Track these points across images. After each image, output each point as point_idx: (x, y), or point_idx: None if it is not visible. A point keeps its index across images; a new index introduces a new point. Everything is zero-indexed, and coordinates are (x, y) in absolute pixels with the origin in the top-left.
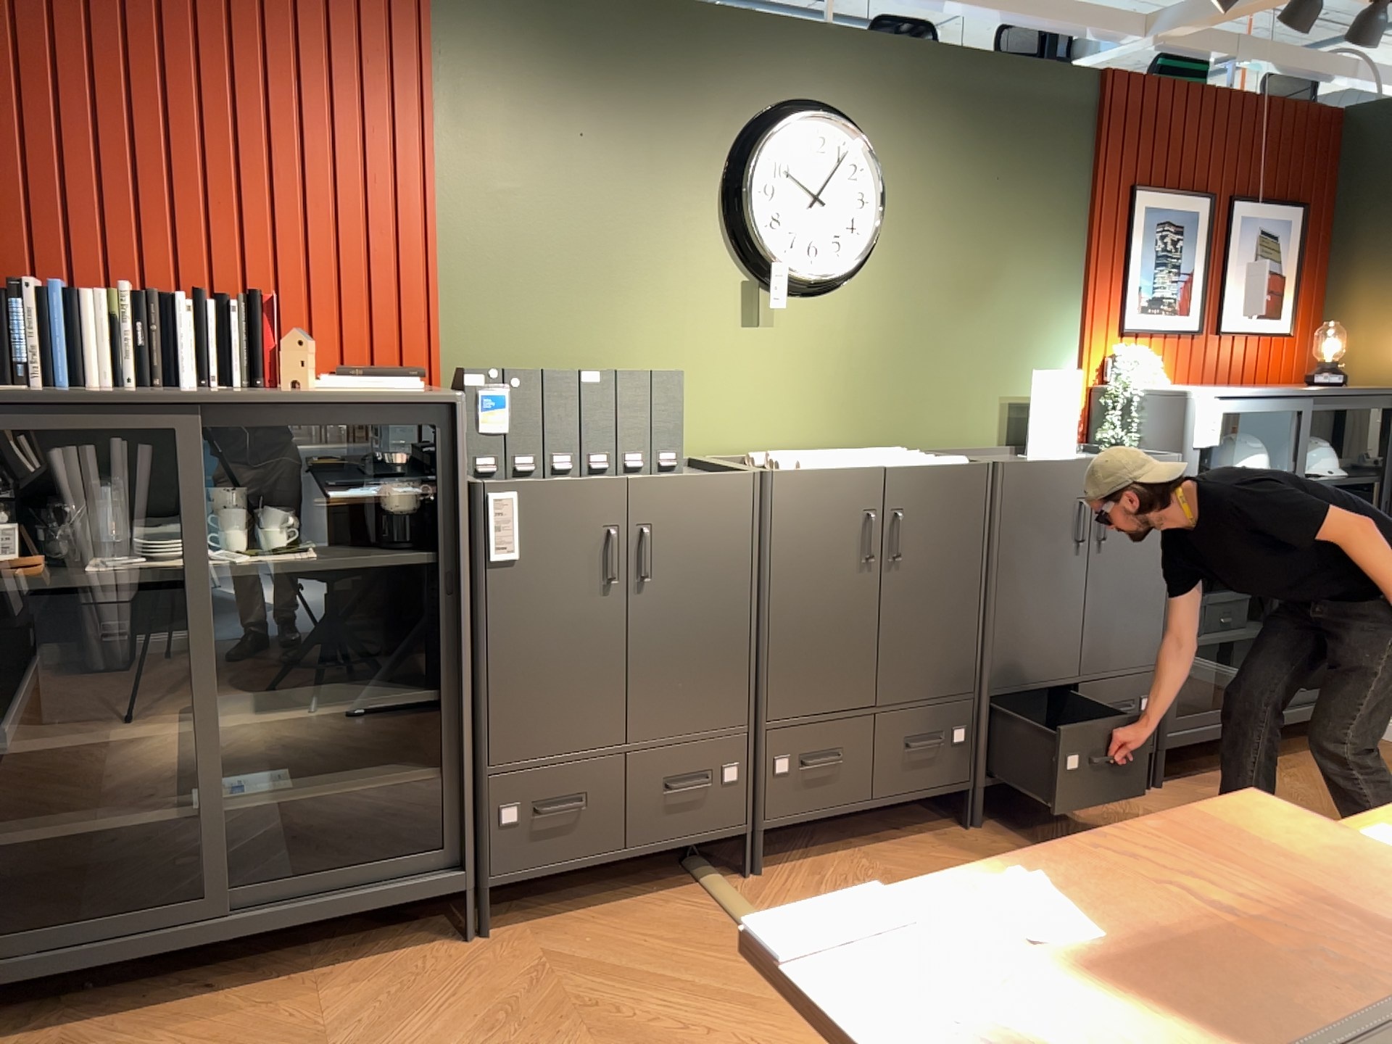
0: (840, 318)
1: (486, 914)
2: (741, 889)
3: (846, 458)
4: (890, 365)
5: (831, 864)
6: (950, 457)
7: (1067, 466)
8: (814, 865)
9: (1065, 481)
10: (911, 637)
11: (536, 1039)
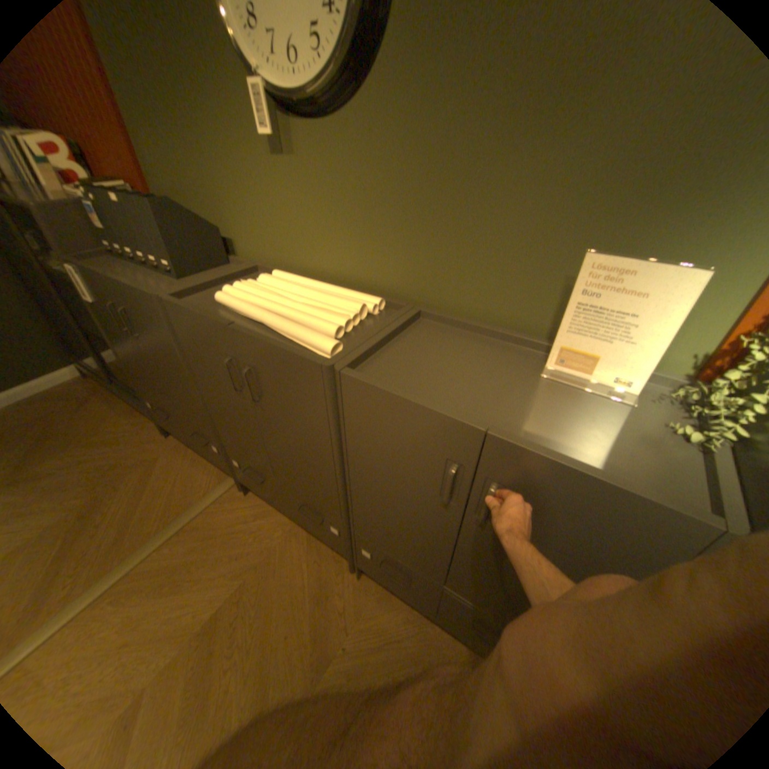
0: (351, 143)
1: (164, 430)
2: (231, 493)
3: (263, 301)
4: (408, 206)
5: (273, 518)
6: (320, 337)
7: (431, 416)
8: (268, 512)
9: (429, 431)
10: (286, 455)
11: (96, 484)
